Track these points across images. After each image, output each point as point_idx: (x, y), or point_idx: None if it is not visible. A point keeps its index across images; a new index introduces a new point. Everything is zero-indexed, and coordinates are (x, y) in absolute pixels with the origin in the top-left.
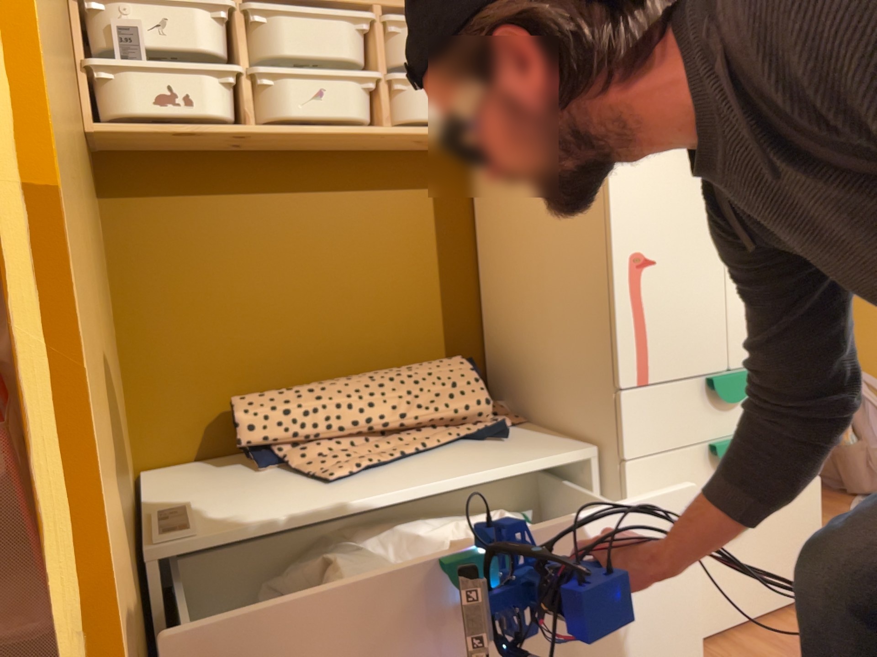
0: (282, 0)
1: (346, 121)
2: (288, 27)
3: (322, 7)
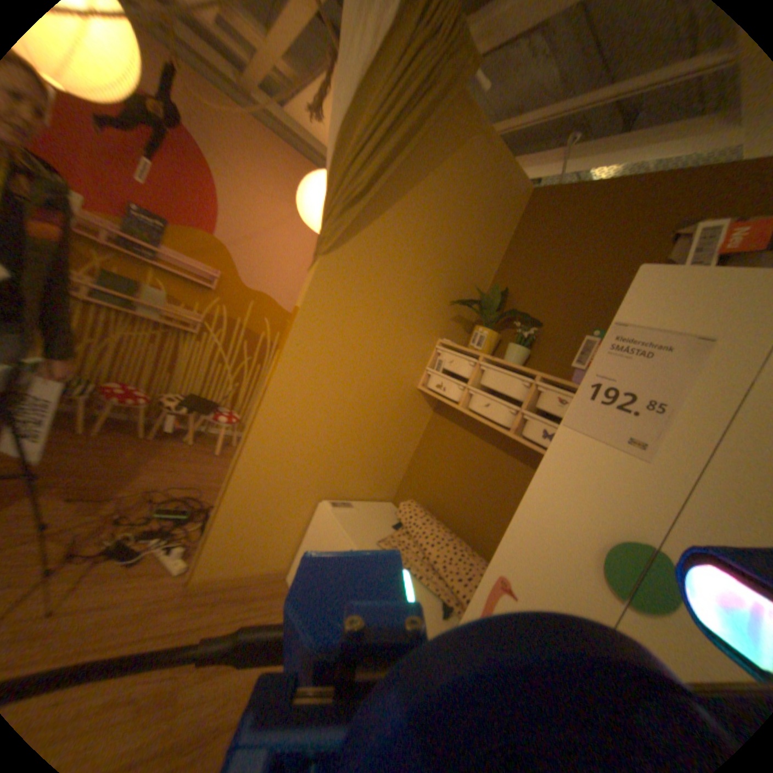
0: (501, 363)
1: (493, 422)
2: (493, 375)
3: (509, 370)
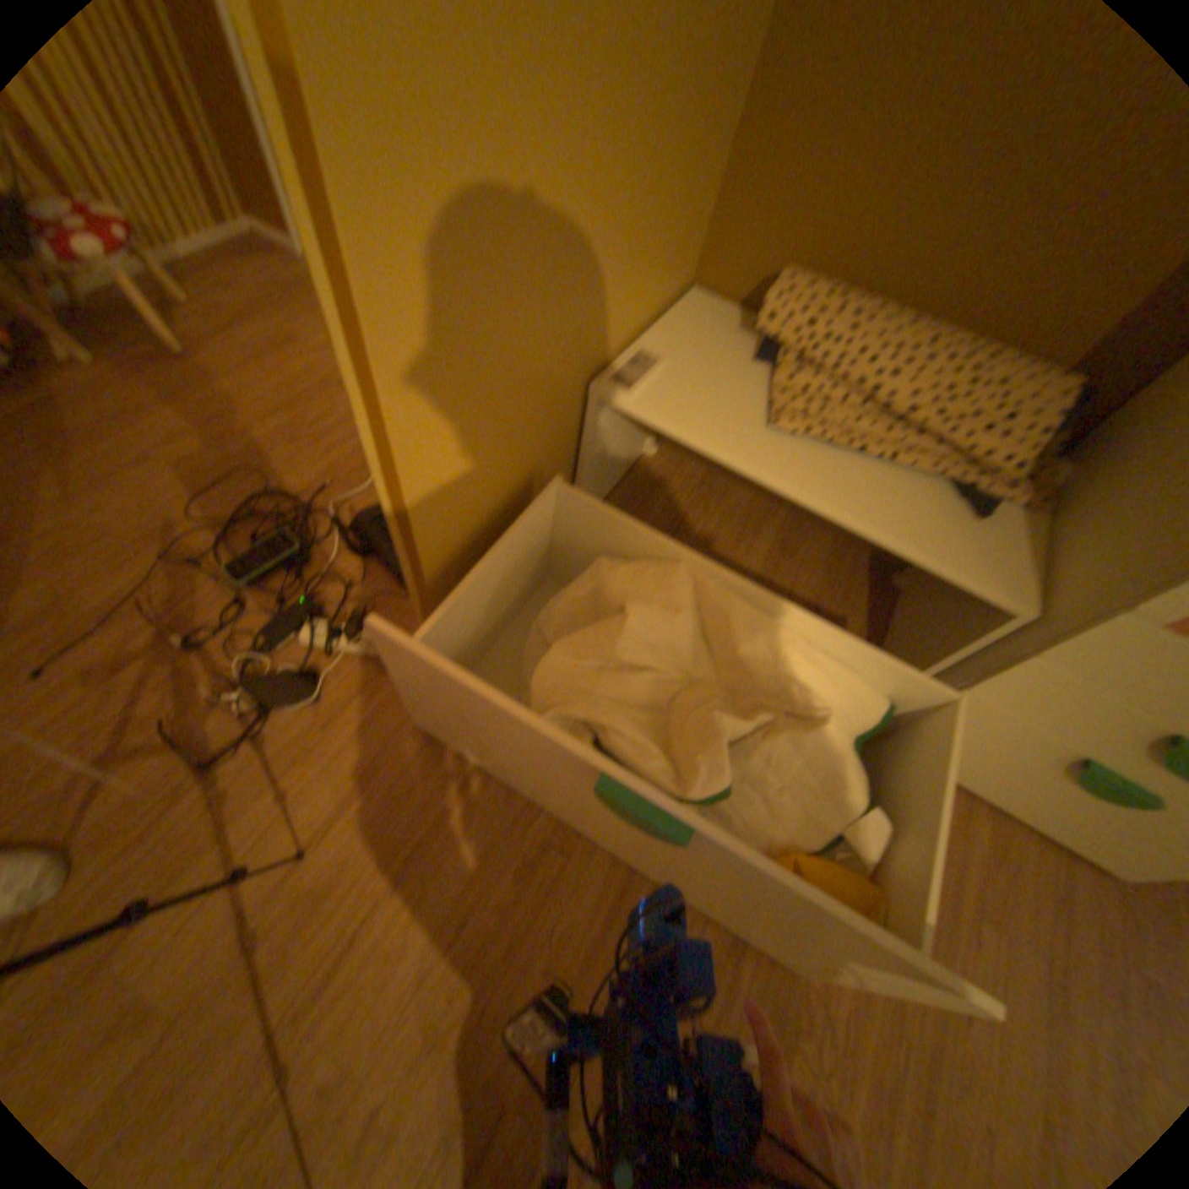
0: None
1: None
2: None
3: None
